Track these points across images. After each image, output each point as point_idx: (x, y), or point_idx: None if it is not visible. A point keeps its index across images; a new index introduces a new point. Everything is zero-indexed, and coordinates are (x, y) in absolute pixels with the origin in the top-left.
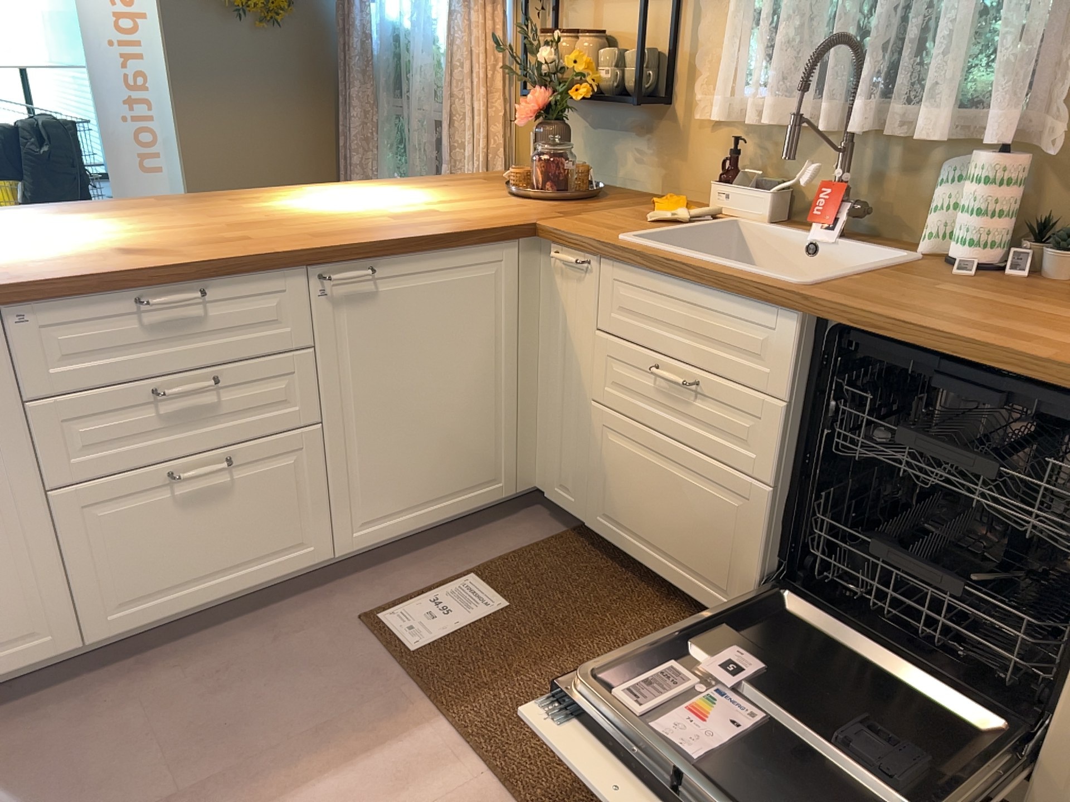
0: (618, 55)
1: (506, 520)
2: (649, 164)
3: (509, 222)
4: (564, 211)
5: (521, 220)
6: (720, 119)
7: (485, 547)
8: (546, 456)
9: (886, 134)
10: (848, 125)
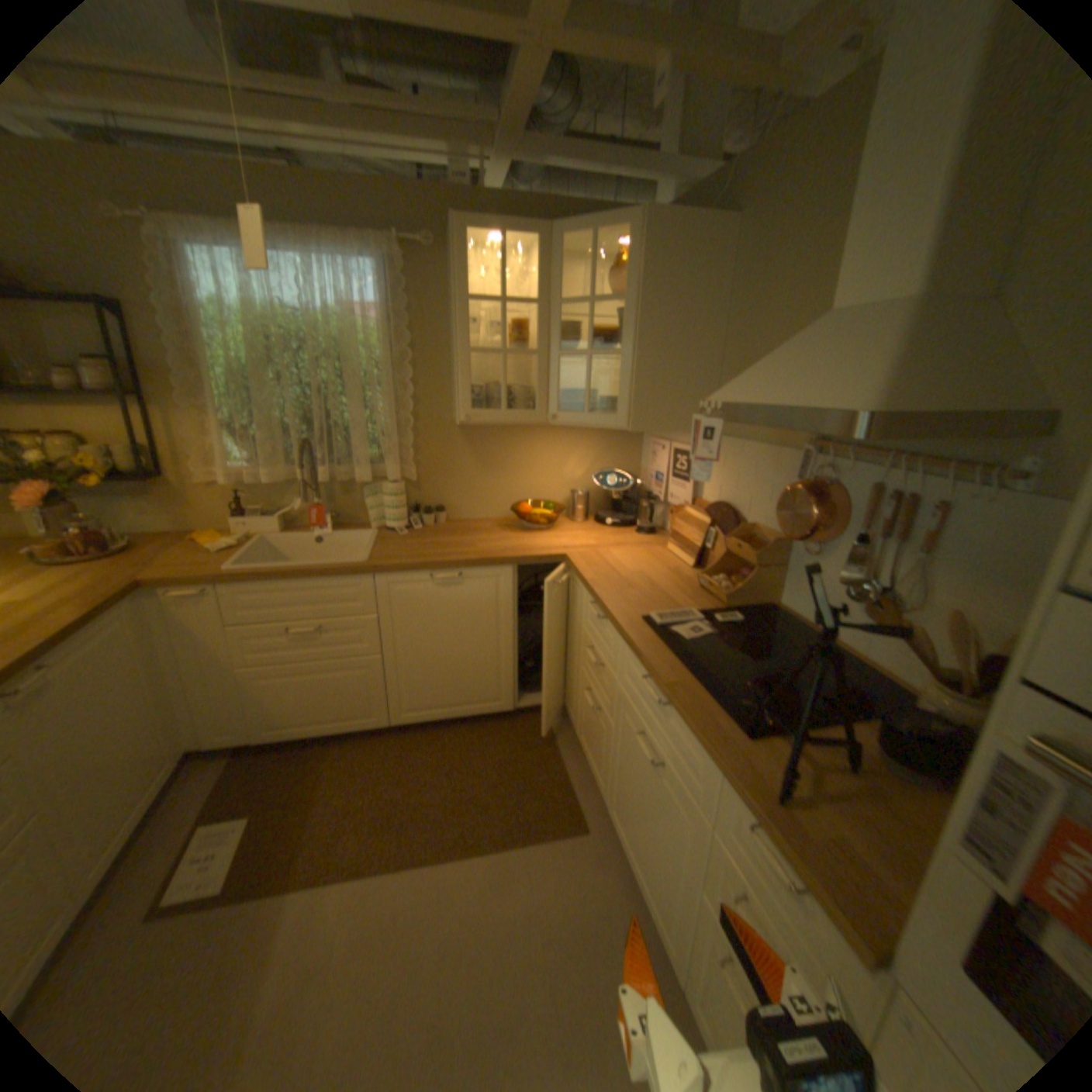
0: (105, 447)
1: (175, 786)
2: (153, 513)
3: (115, 586)
4: (135, 563)
5: (119, 581)
6: (217, 479)
7: (182, 808)
8: (191, 725)
9: (338, 478)
10: (319, 477)
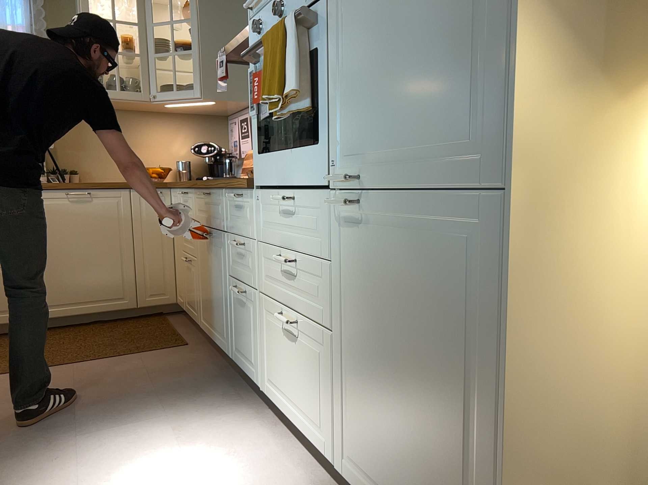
0: None
1: None
2: None
3: None
4: None
5: None
6: None
7: None
8: None
9: None
10: None
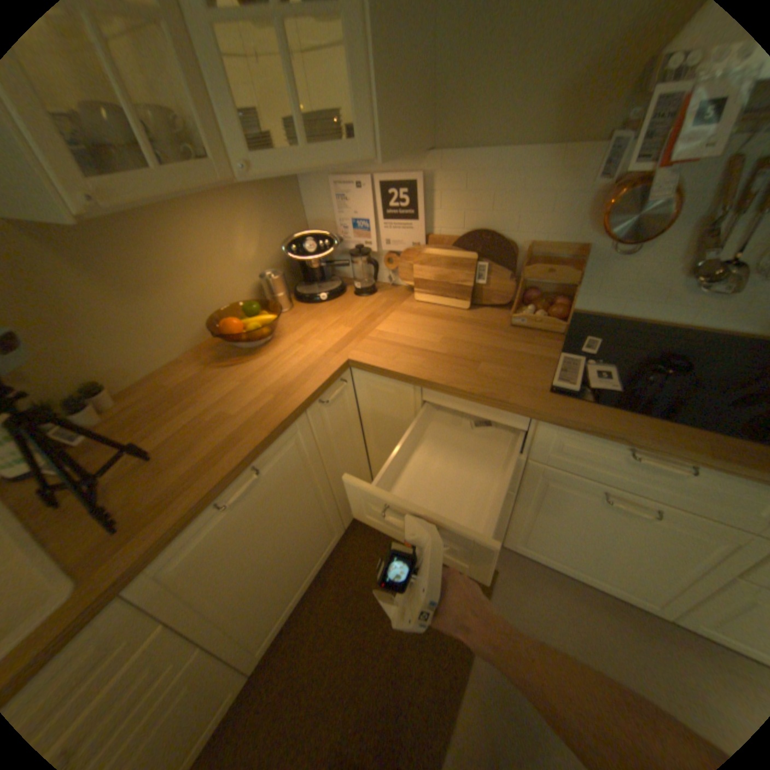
0: None
1: None
2: None
3: None
4: None
5: None
6: None
7: None
8: None
9: None
10: None
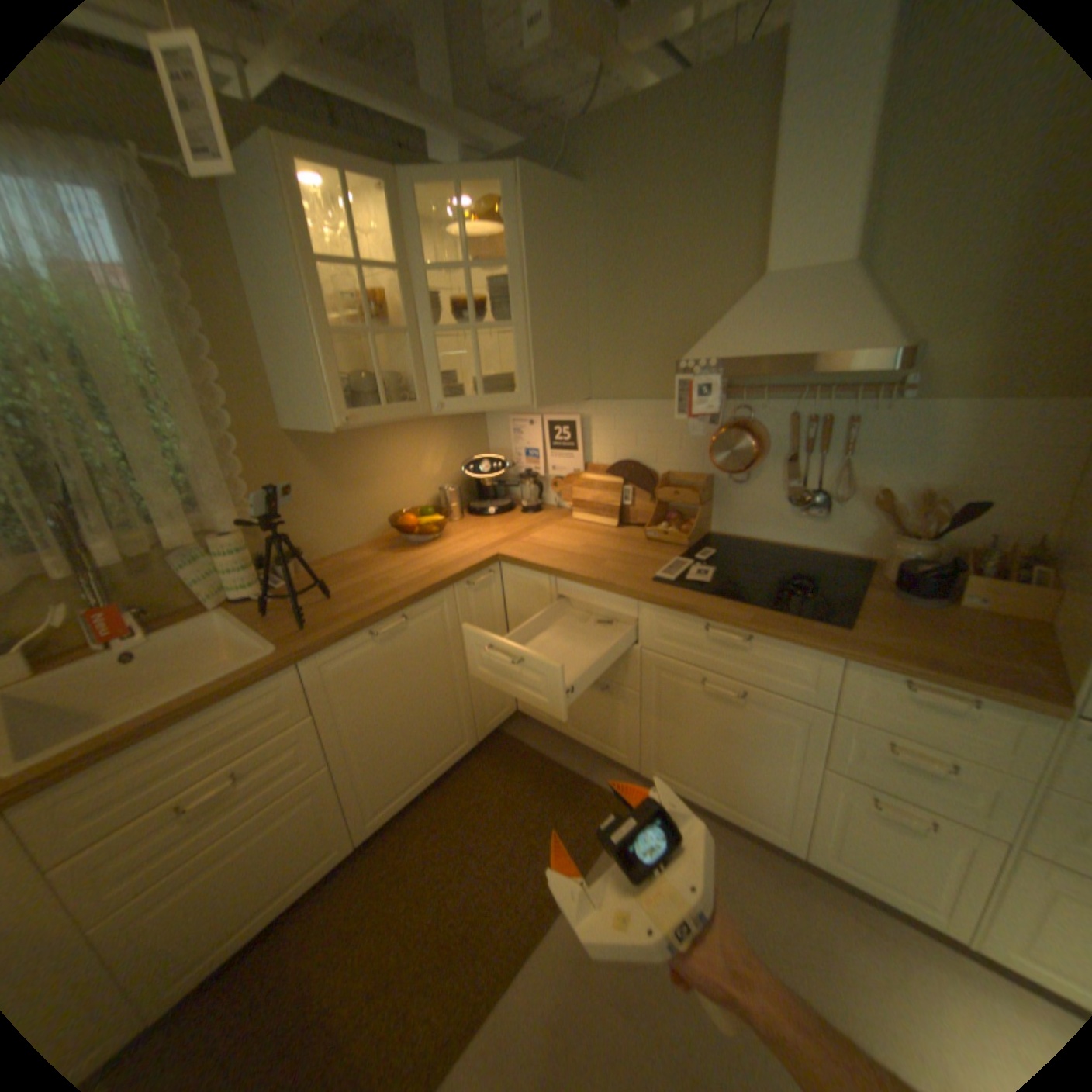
0: None
1: None
2: None
3: None
4: None
5: None
6: None
7: None
8: None
9: (129, 556)
10: (98, 563)
